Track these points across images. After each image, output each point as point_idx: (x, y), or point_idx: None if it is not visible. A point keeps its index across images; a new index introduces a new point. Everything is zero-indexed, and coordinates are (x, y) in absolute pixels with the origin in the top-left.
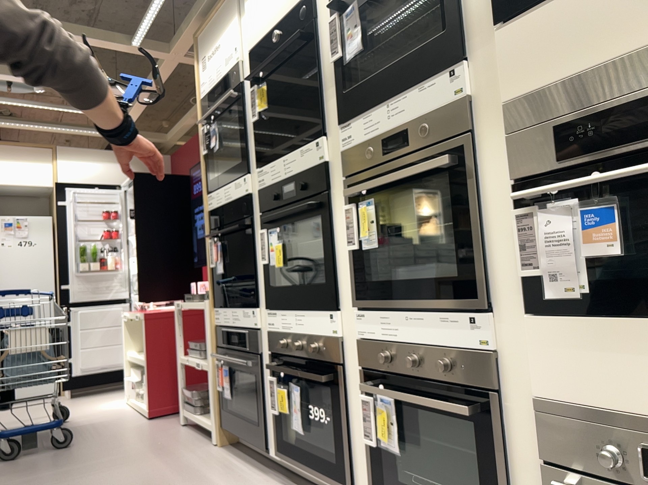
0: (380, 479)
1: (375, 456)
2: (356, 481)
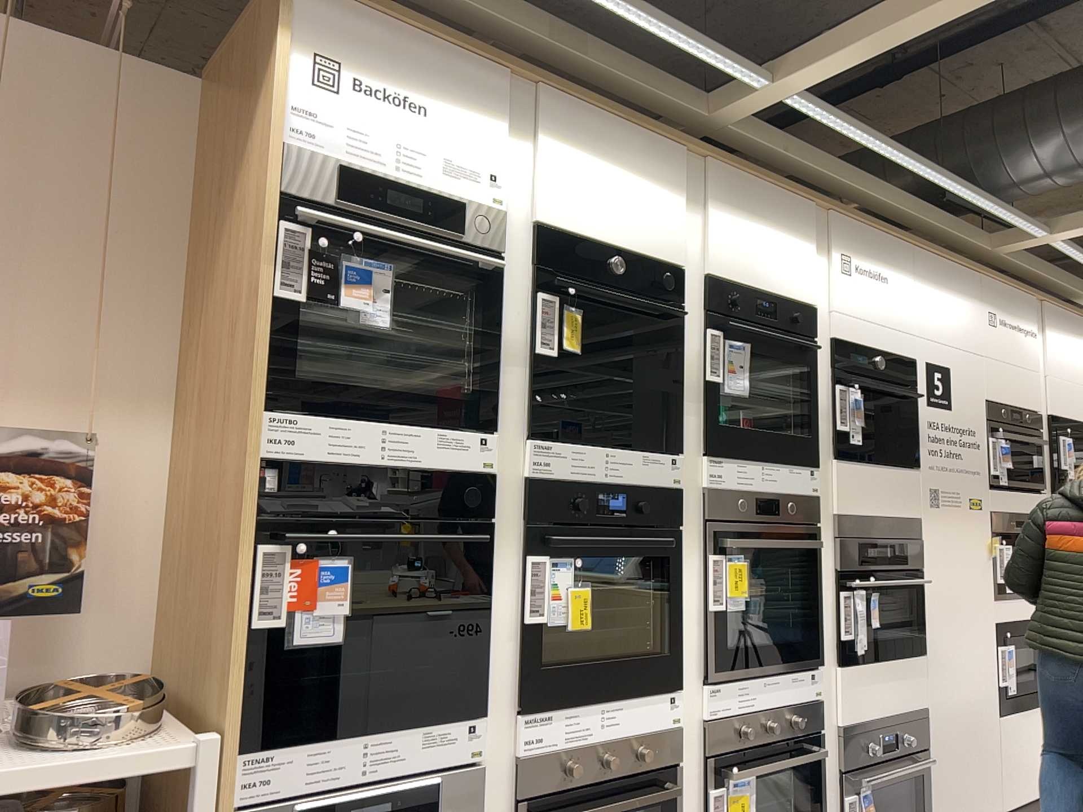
0: None
1: None
2: None
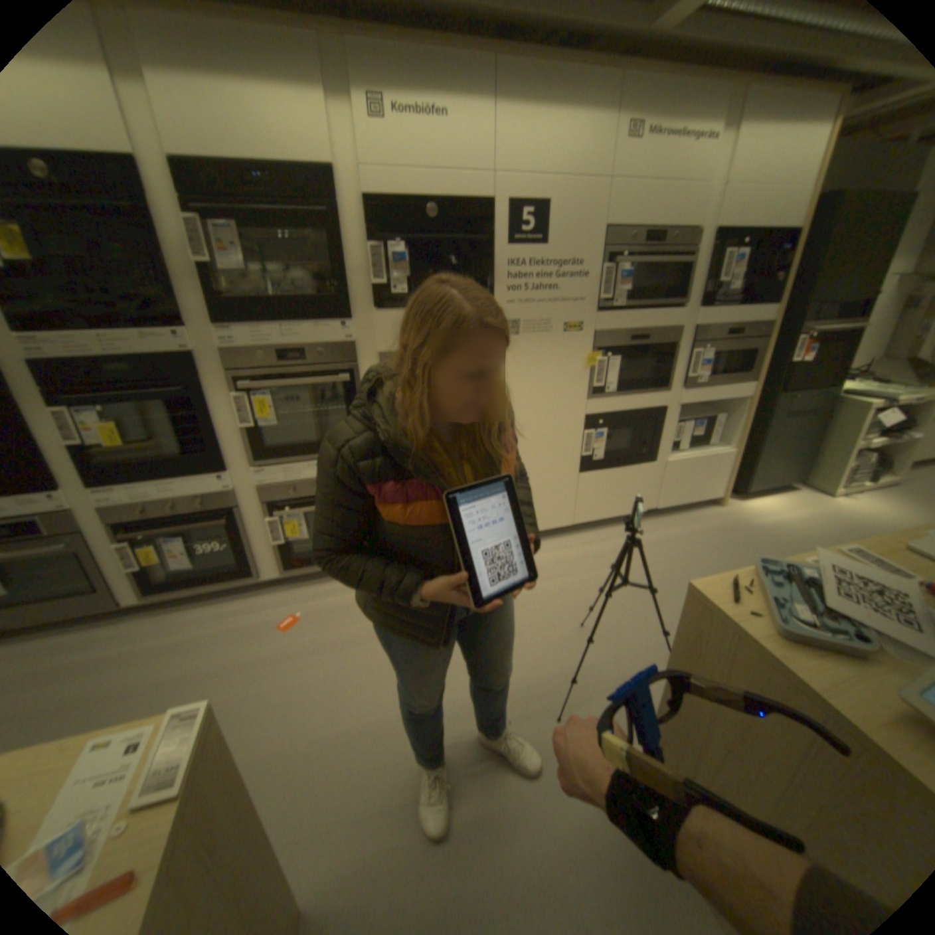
0: (281, 562)
1: (277, 552)
2: (254, 574)
